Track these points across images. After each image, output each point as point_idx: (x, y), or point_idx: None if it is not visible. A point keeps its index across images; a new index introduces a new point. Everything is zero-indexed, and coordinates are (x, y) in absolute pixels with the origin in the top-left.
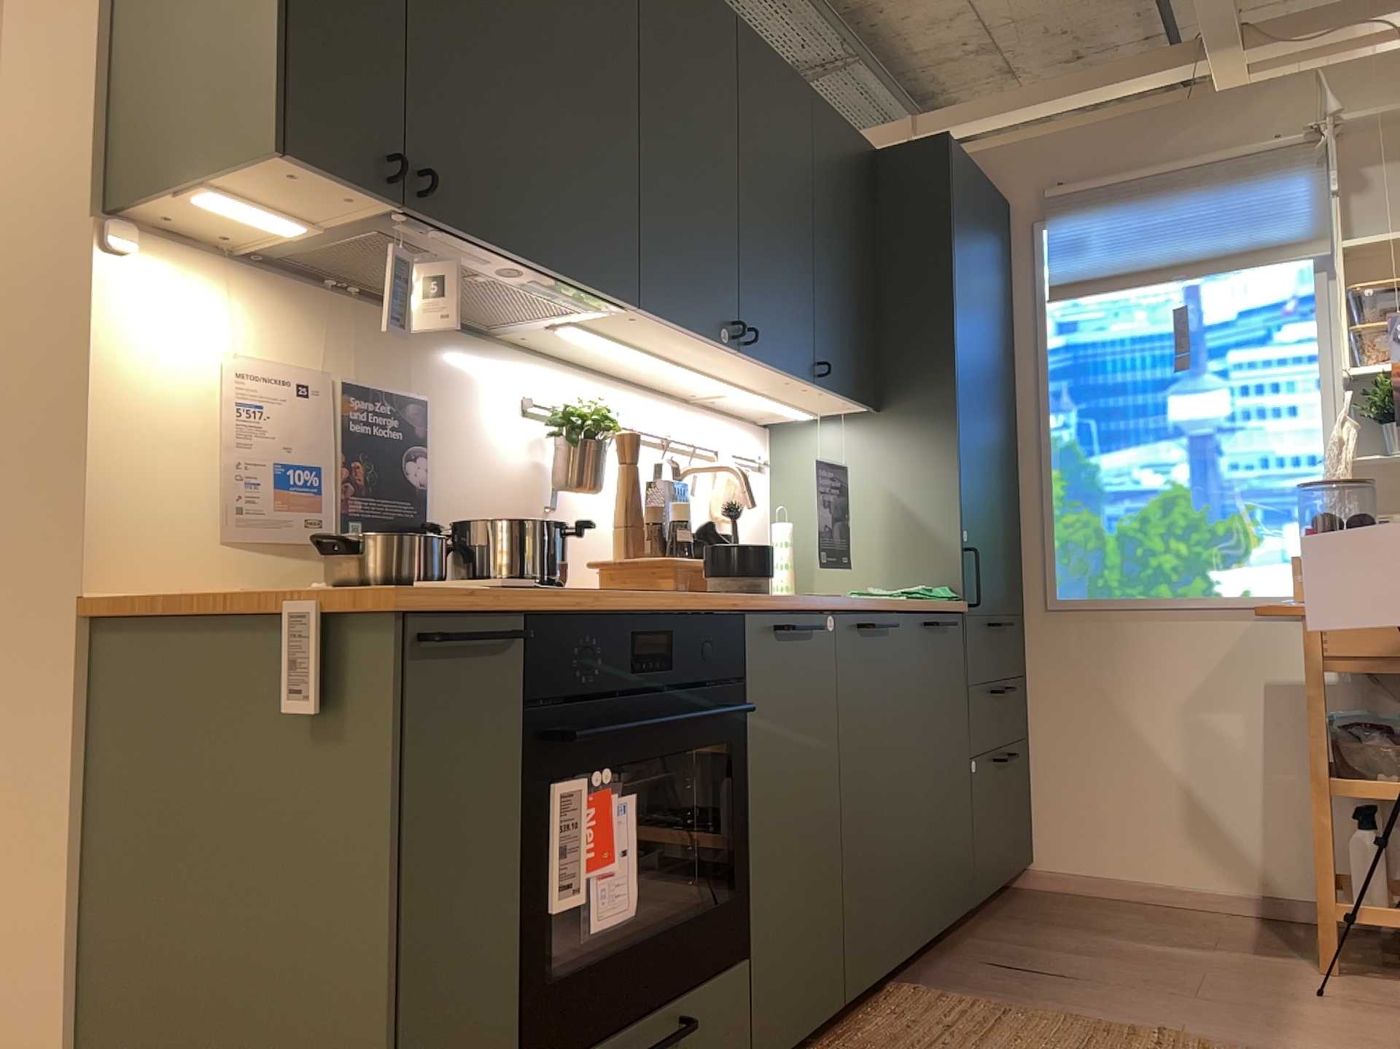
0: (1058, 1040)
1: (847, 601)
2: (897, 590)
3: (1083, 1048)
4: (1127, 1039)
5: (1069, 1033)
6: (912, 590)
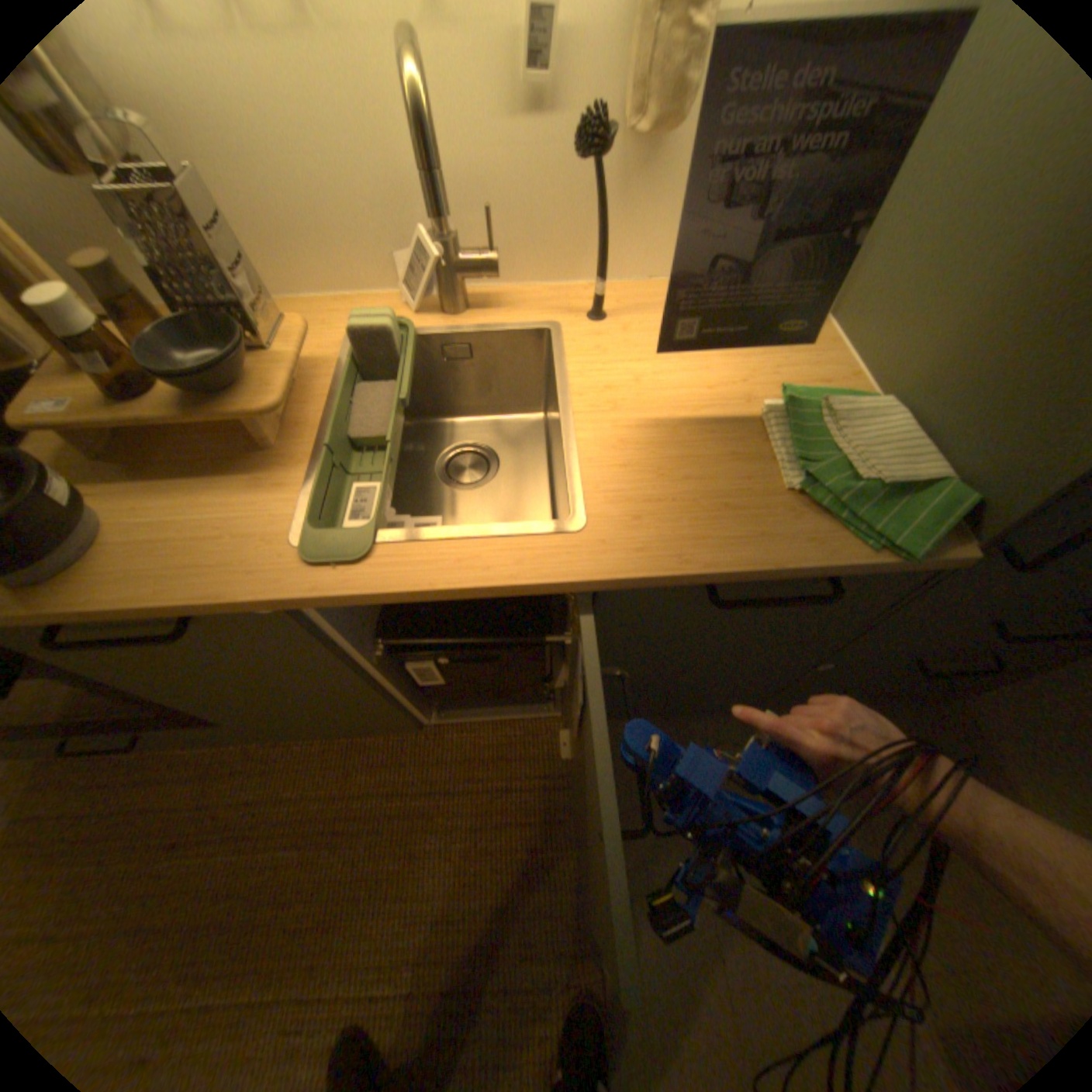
0: (527, 892)
1: (707, 418)
2: (913, 410)
3: (523, 918)
4: (563, 954)
5: (547, 896)
6: (914, 441)
